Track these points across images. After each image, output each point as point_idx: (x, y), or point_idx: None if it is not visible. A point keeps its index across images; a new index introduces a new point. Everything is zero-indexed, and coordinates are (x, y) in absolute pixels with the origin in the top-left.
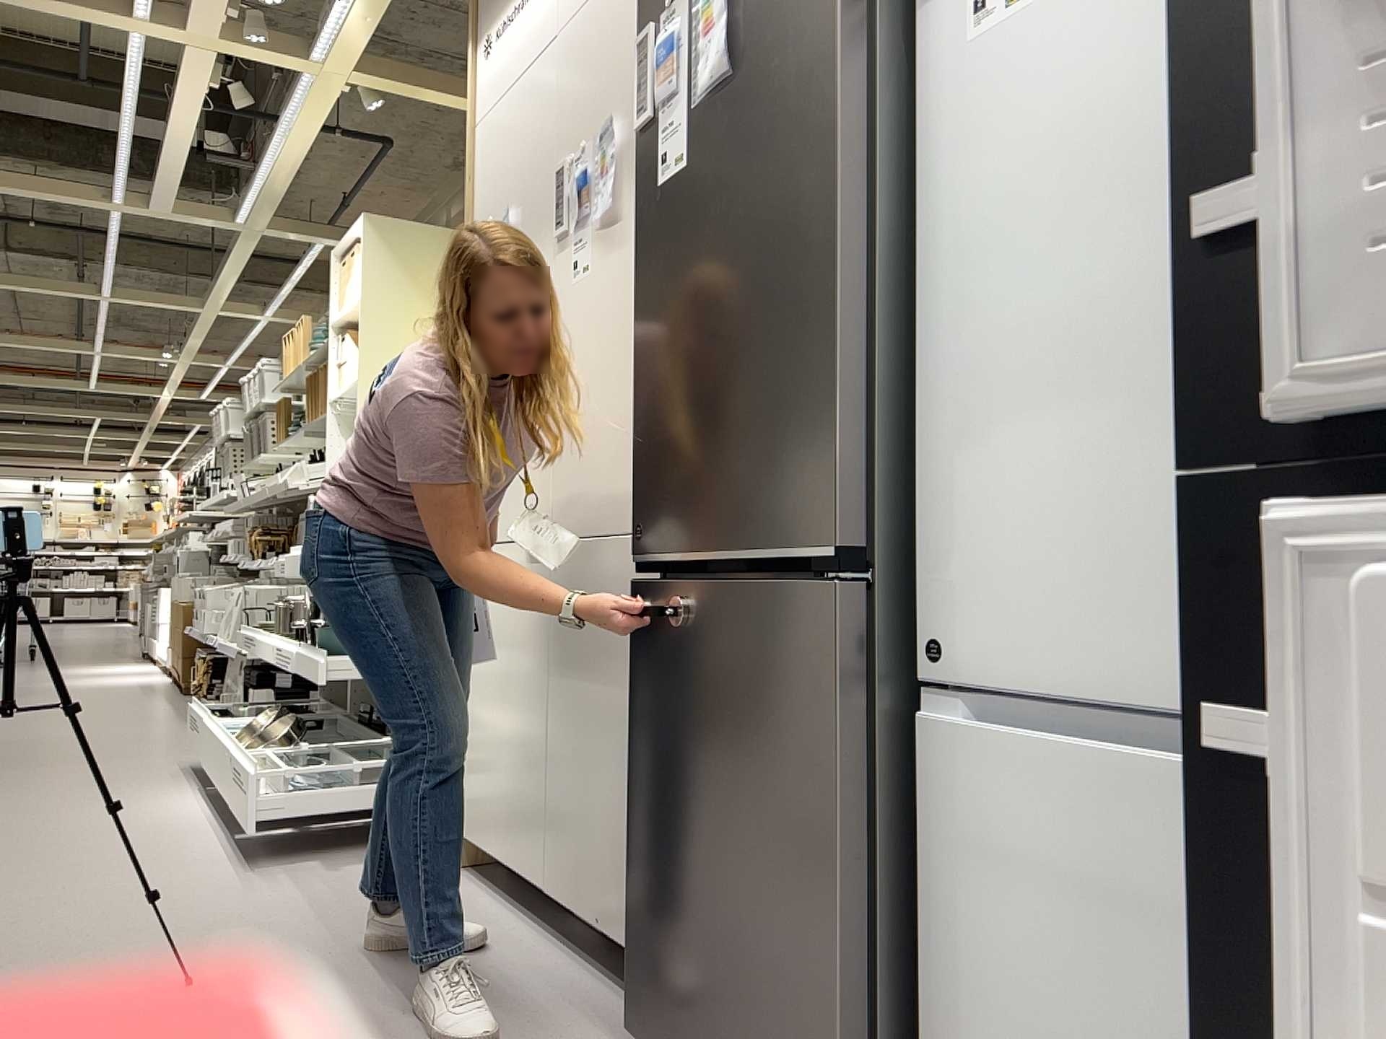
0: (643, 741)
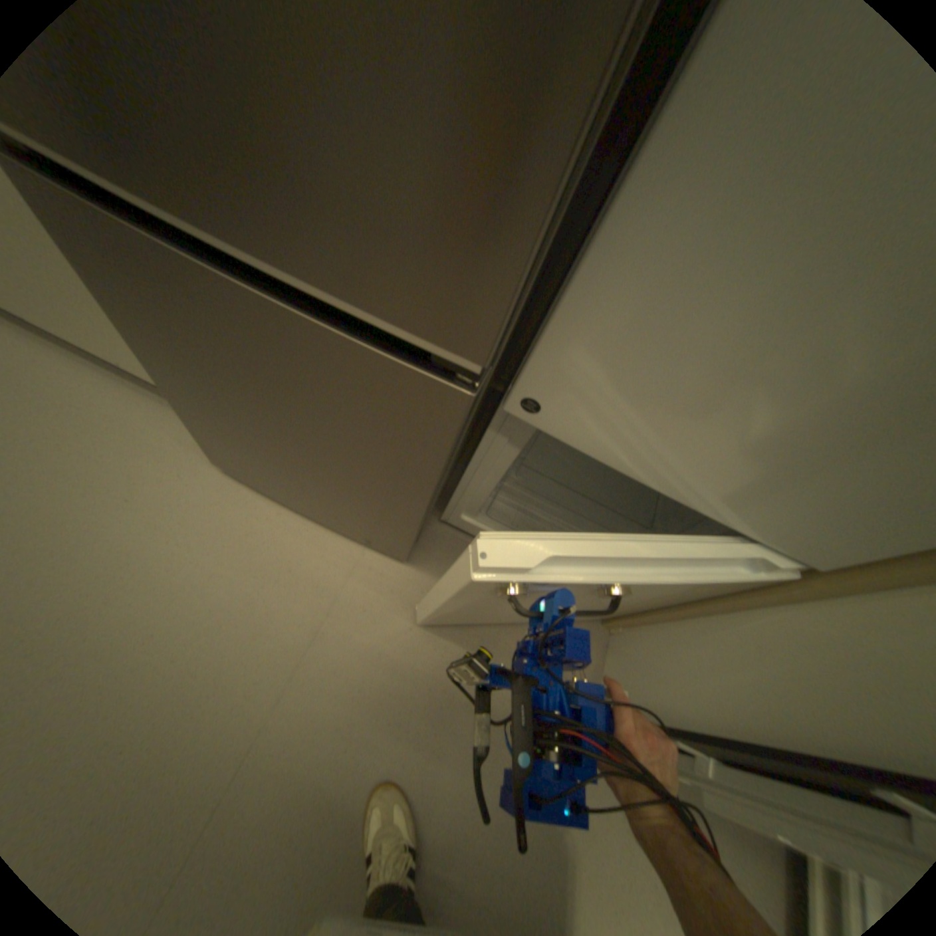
0: (143, 342)
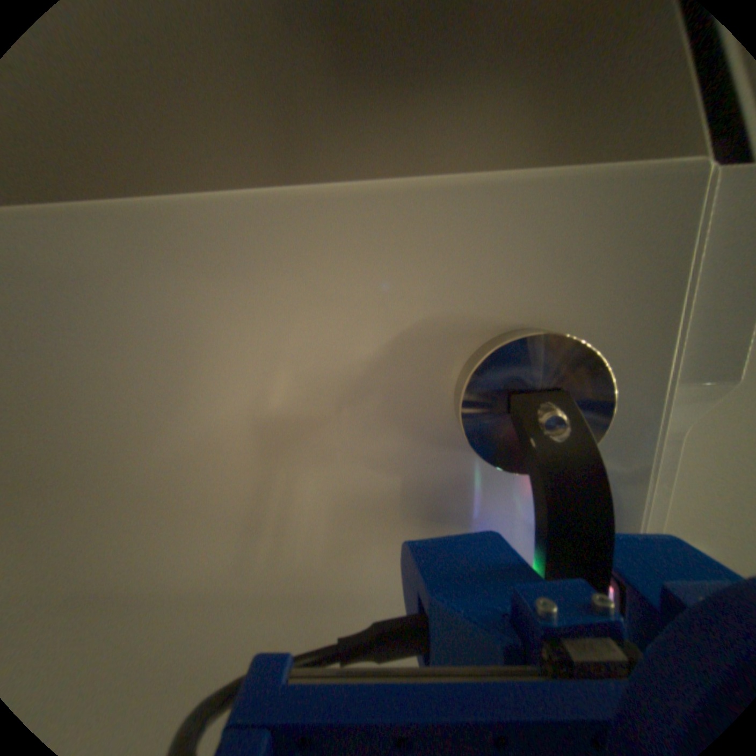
0: None
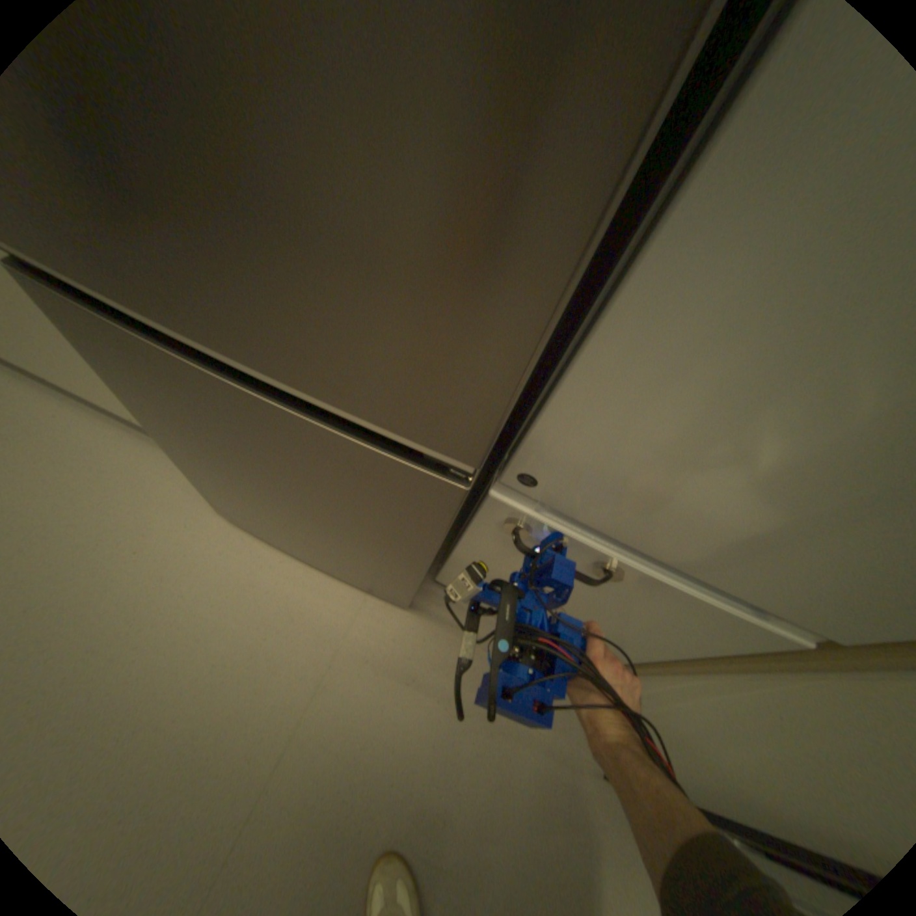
0: (148, 417)
